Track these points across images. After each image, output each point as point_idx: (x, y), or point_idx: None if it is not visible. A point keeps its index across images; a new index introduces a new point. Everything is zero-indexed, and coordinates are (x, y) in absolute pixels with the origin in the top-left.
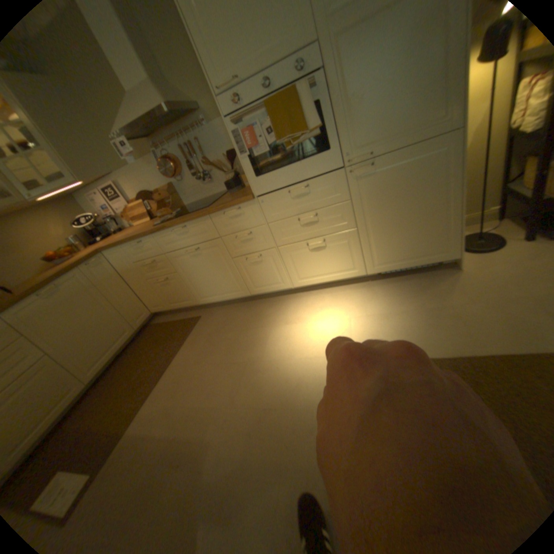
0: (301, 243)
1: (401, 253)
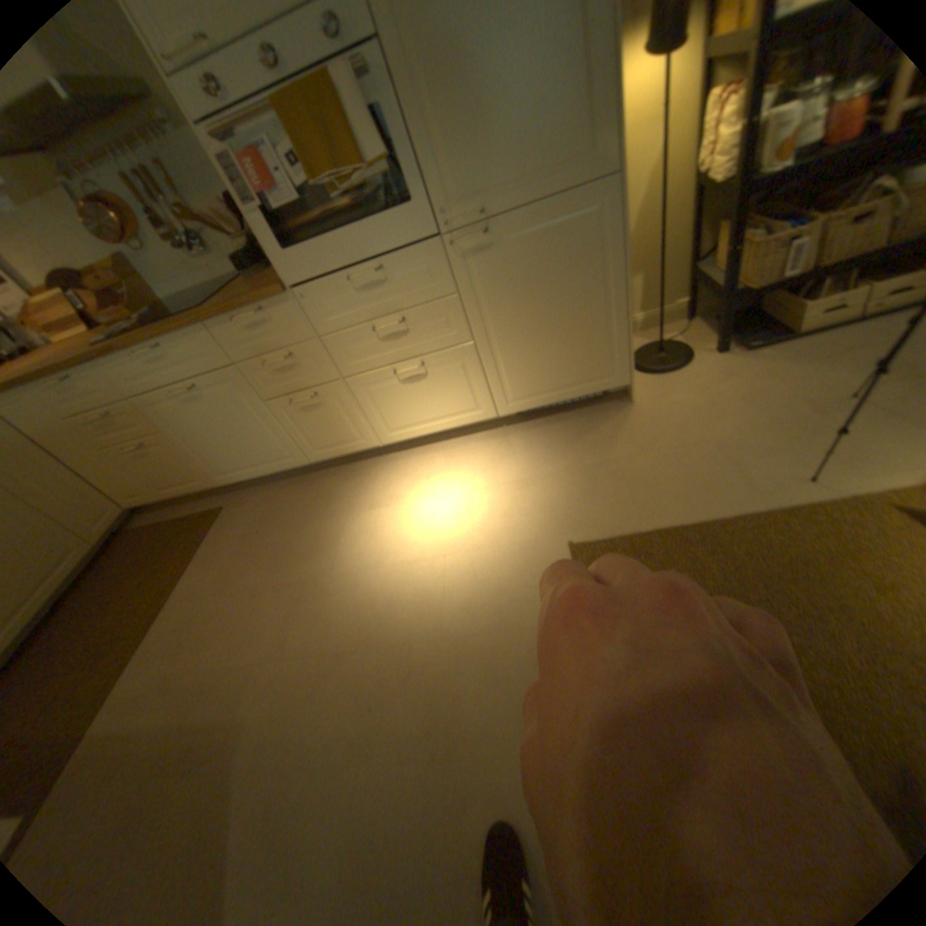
0: (385, 370)
1: (545, 380)
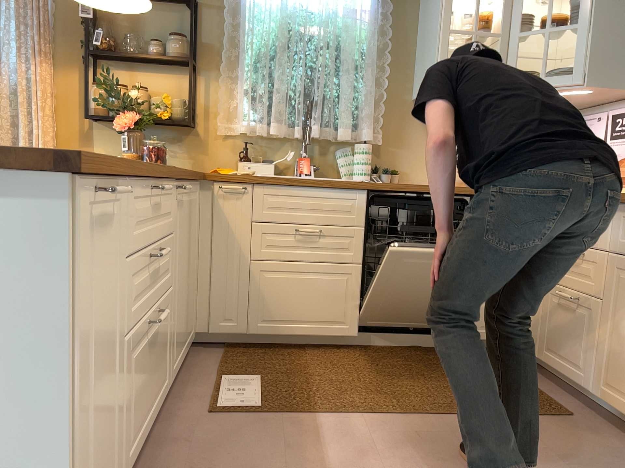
0: None
1: None
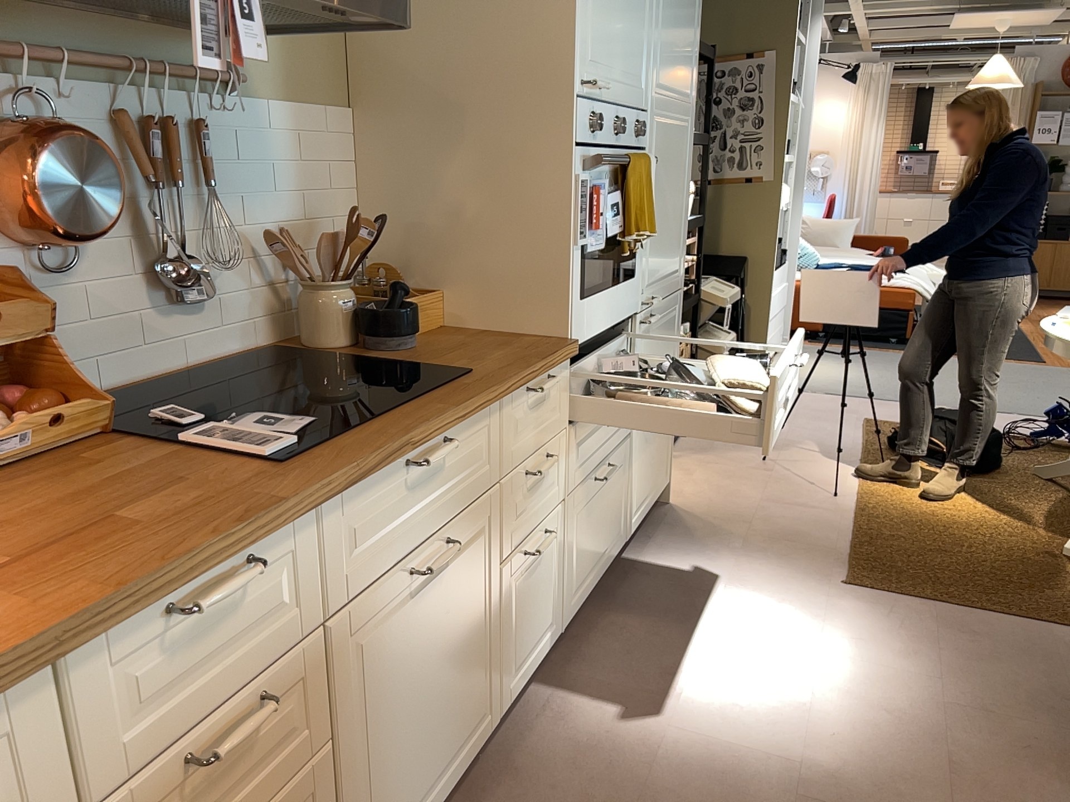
0: (590, 479)
1: (648, 482)
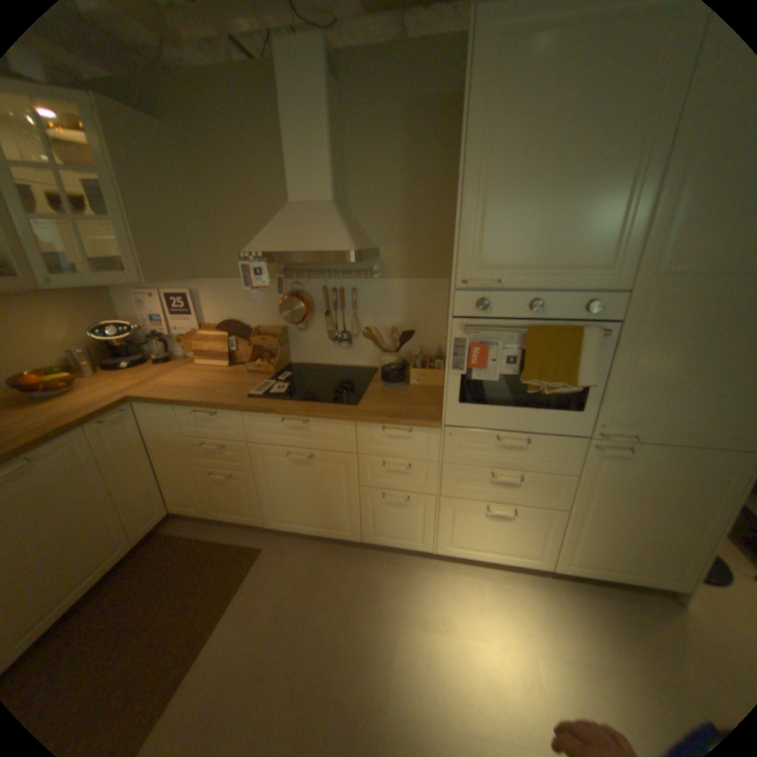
0: (480, 504)
1: (615, 563)
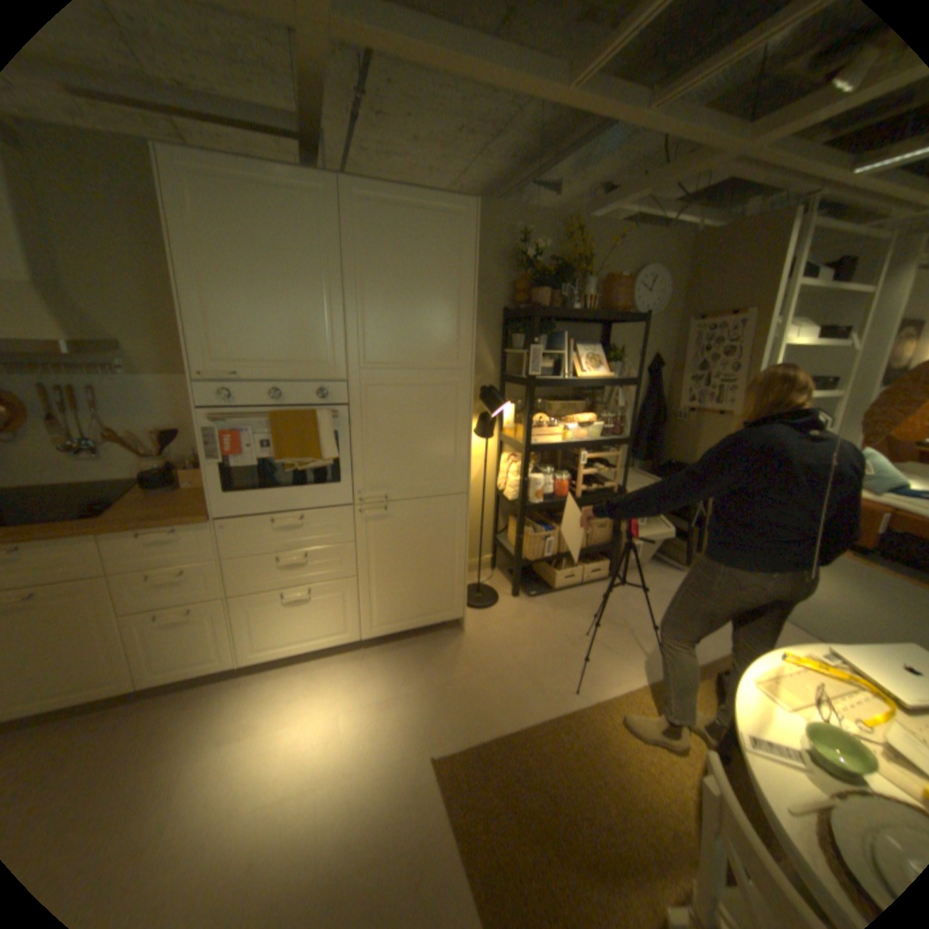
0: (271, 595)
1: (404, 612)
